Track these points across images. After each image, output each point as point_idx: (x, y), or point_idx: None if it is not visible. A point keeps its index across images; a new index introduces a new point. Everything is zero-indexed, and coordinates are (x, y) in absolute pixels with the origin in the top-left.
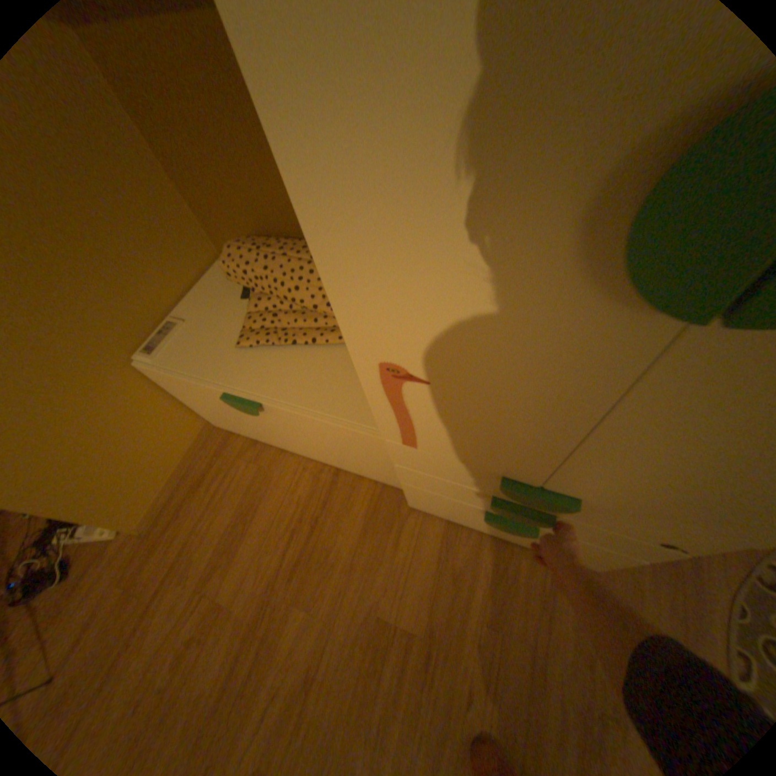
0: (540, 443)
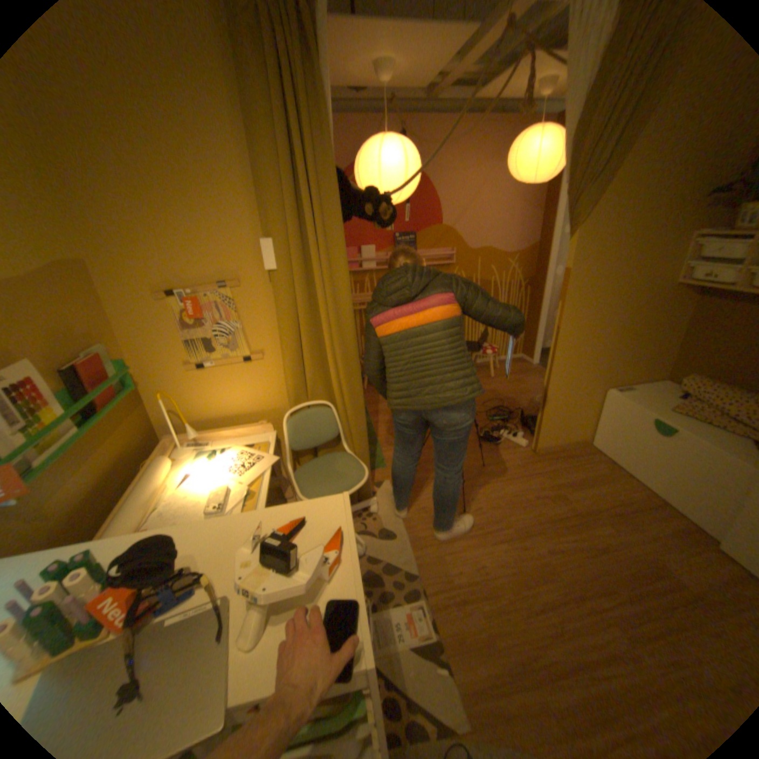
0: None
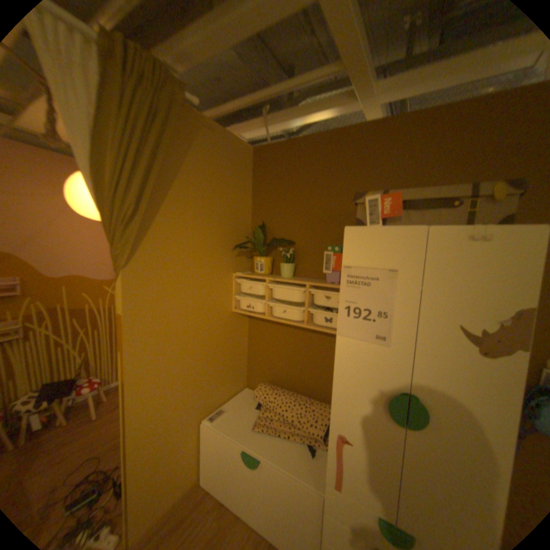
0: (388, 483)
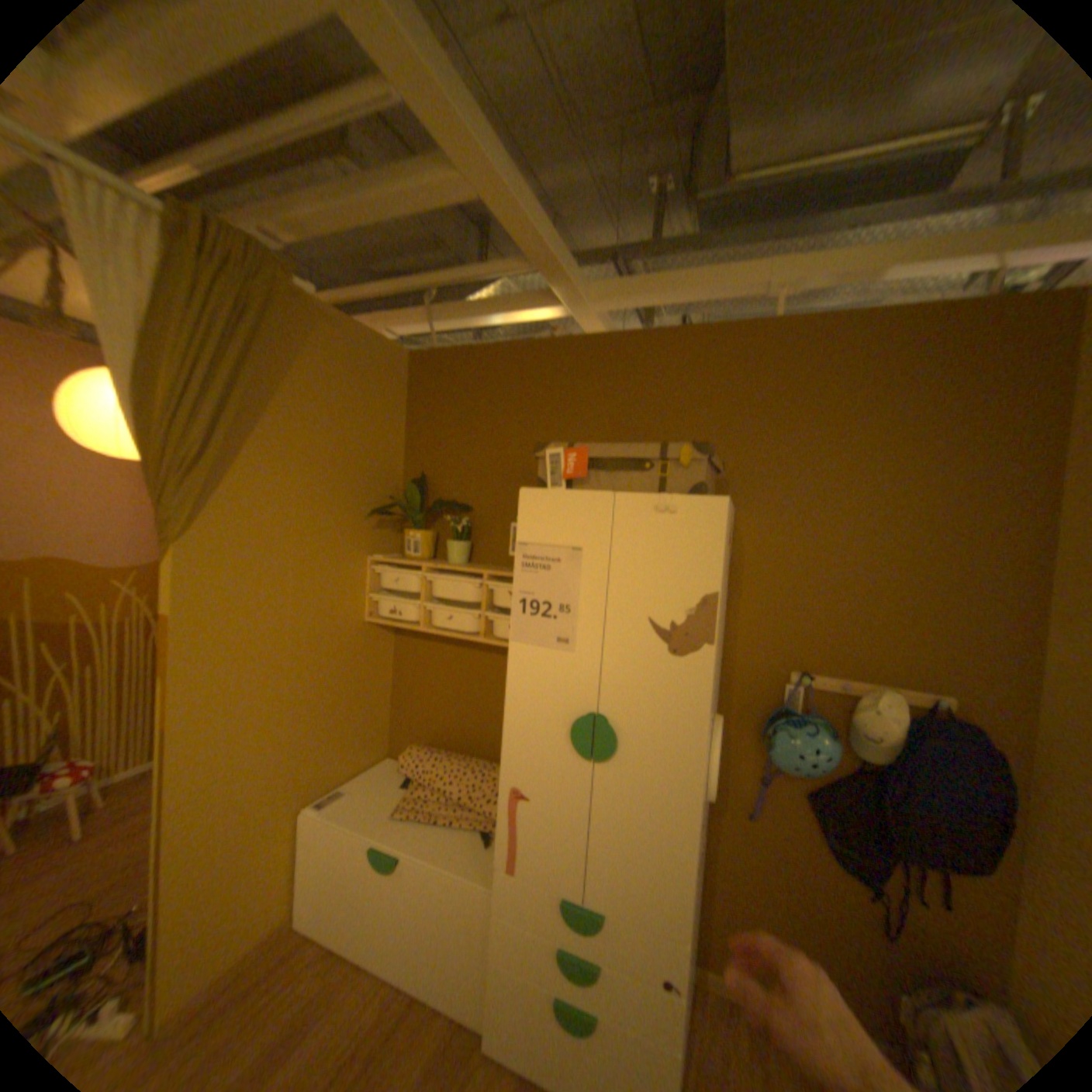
0: (573, 846)
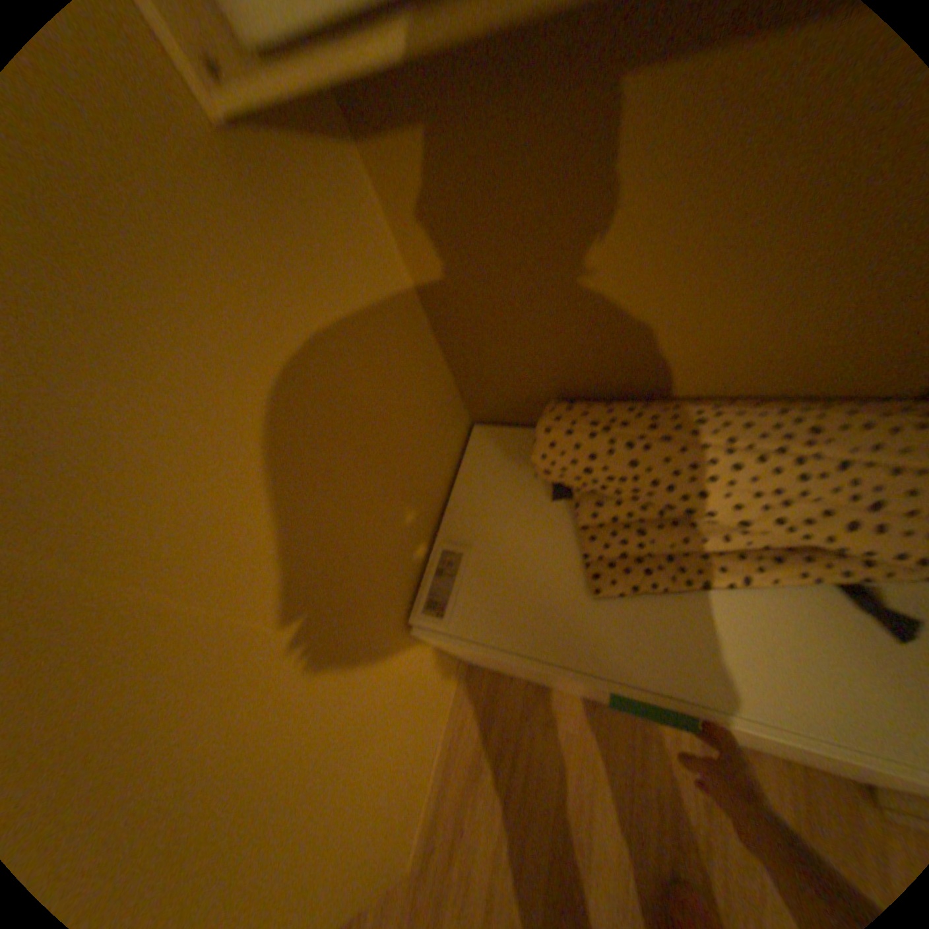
0: None
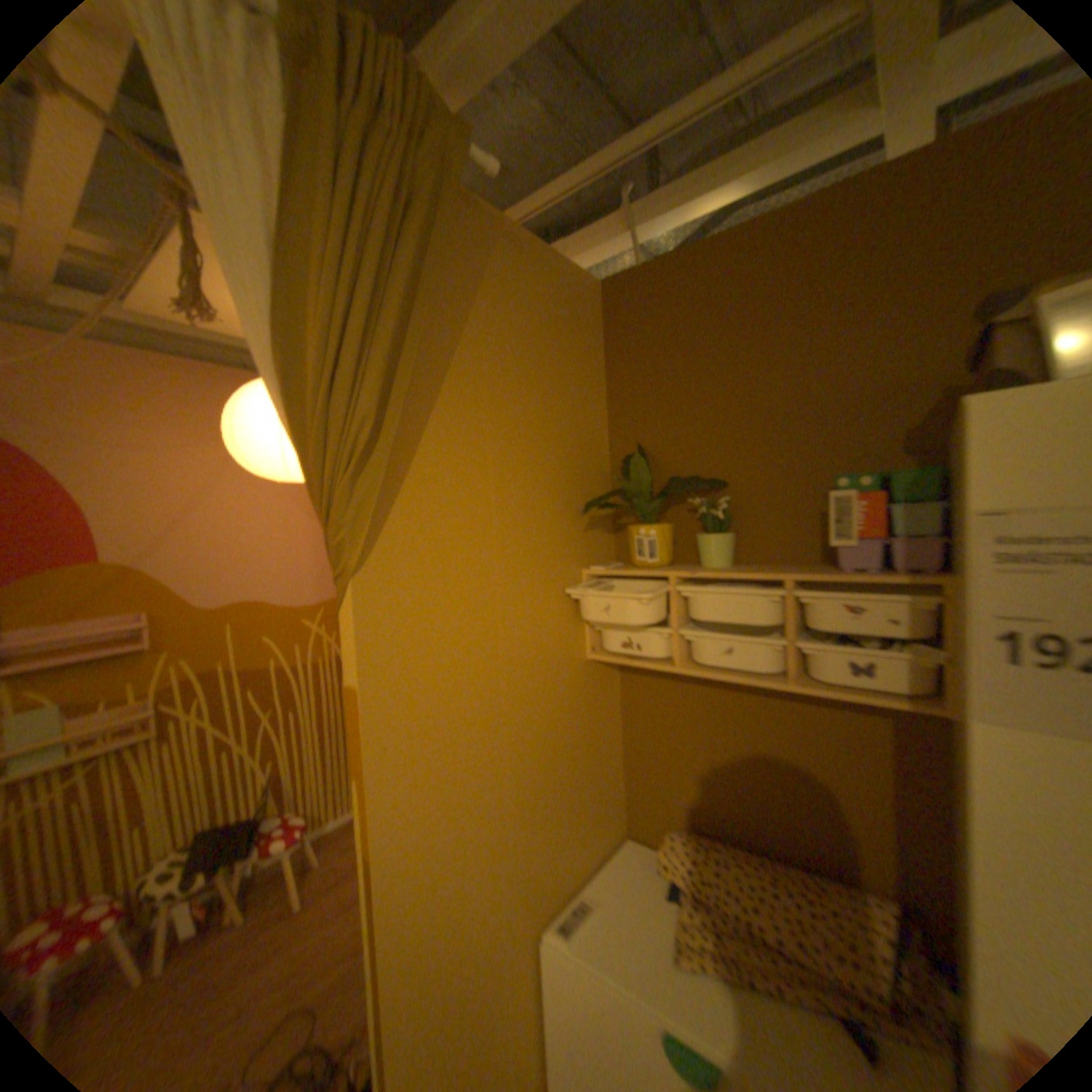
0: None
